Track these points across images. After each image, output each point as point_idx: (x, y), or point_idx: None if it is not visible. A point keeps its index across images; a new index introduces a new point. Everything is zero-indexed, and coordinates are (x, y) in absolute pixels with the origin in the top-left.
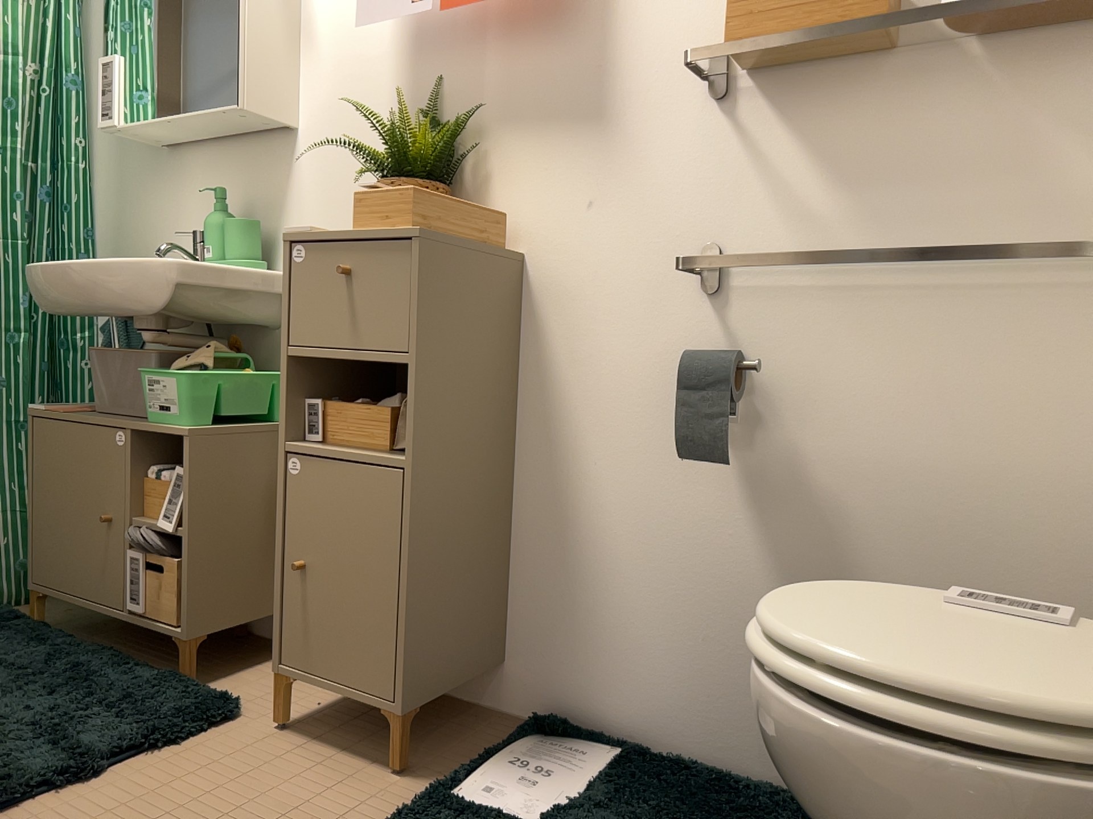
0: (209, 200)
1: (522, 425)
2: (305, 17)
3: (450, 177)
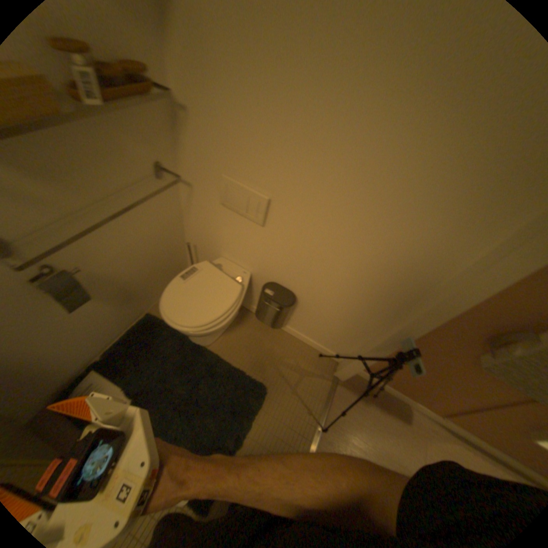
0: None
1: None
2: None
3: None
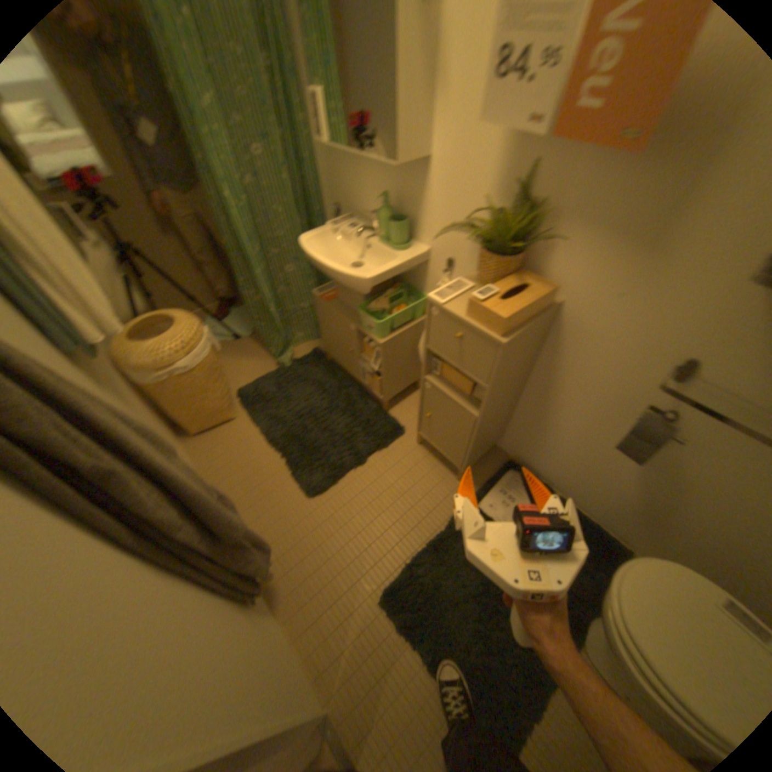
0: (380, 180)
1: (538, 374)
2: (443, 59)
3: (531, 238)
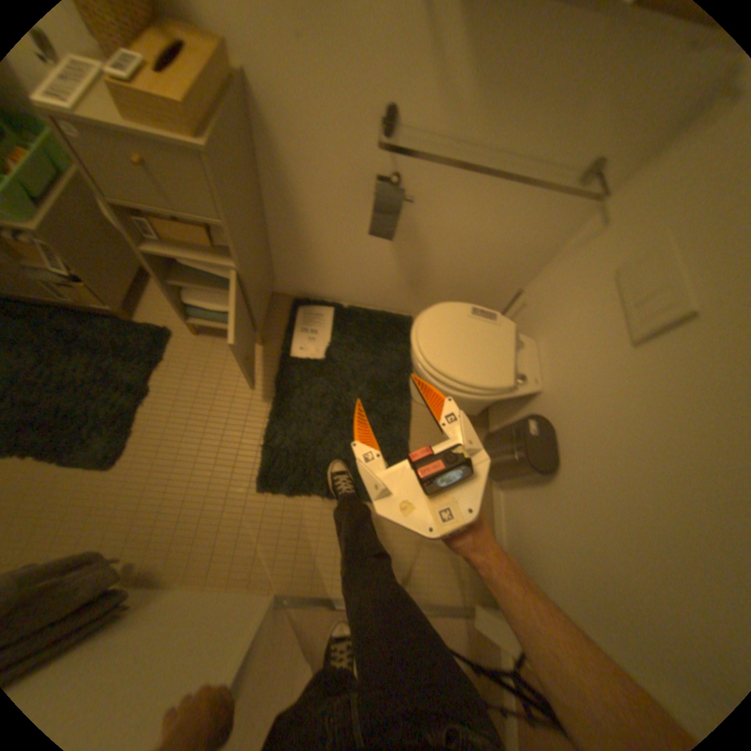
0: None
1: (268, 190)
2: None
3: None
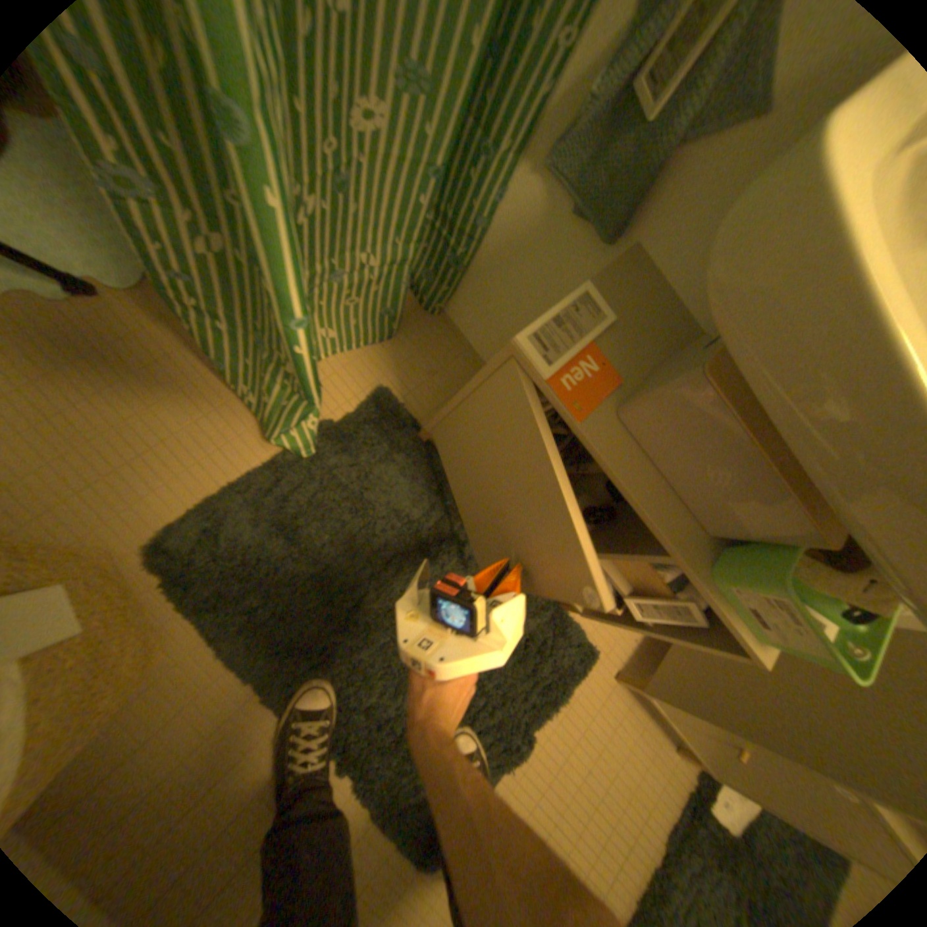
0: None
1: None
2: None
3: None
